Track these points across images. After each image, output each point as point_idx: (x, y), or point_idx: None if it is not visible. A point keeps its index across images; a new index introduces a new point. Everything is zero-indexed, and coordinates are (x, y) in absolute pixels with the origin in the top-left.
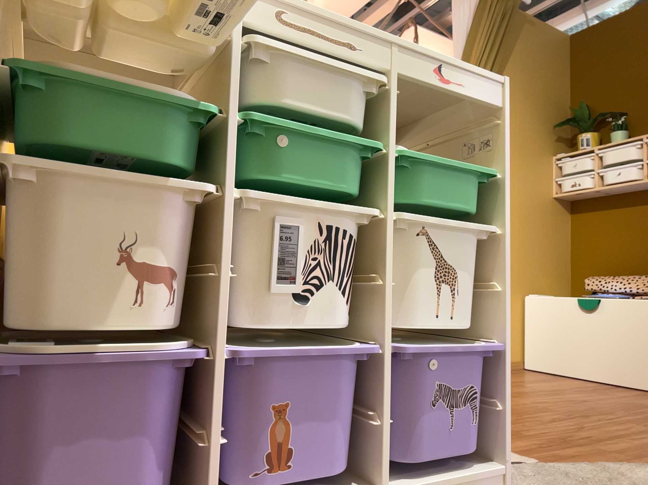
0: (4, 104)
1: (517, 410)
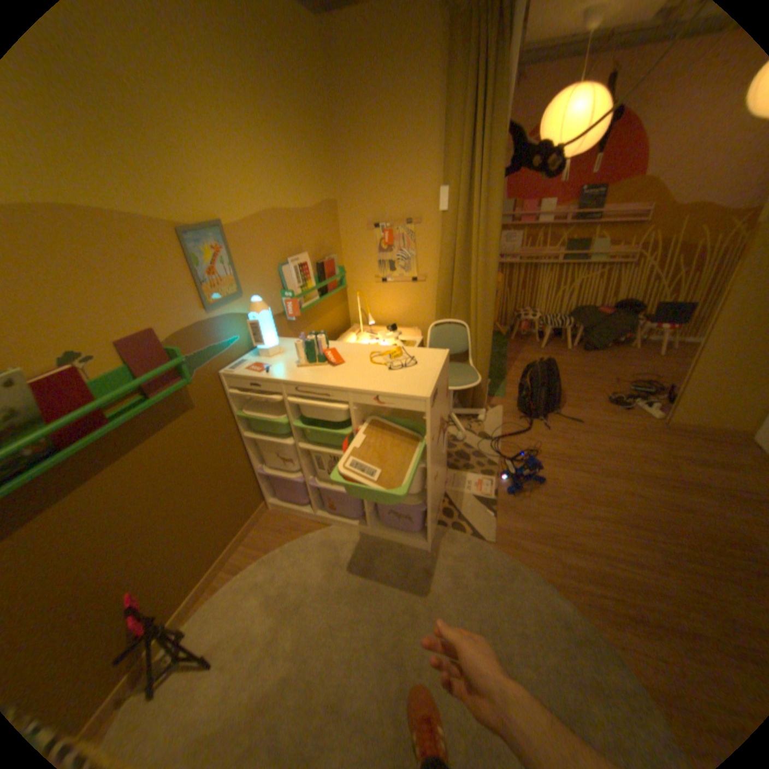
0: (241, 420)
1: (584, 501)
